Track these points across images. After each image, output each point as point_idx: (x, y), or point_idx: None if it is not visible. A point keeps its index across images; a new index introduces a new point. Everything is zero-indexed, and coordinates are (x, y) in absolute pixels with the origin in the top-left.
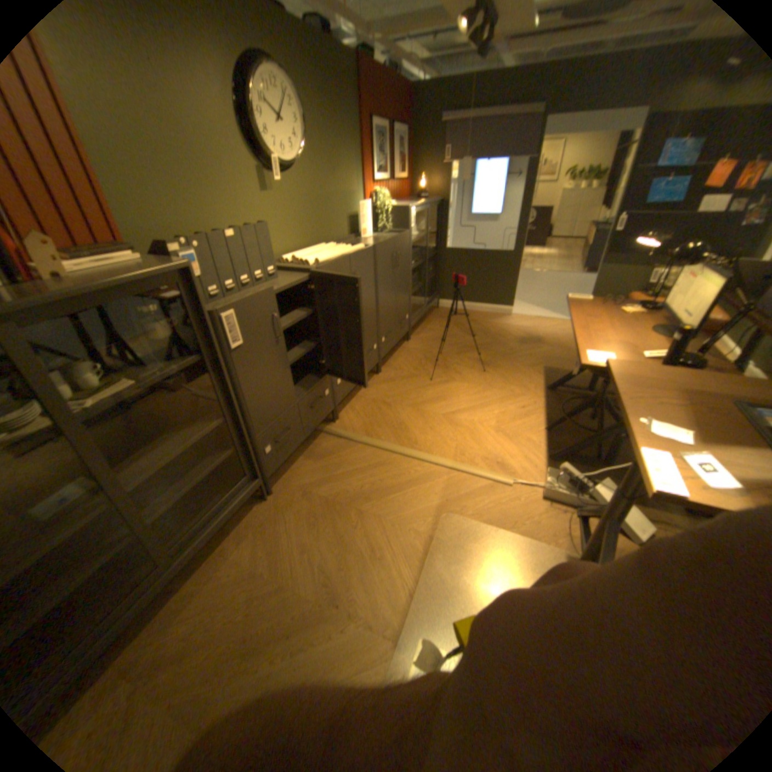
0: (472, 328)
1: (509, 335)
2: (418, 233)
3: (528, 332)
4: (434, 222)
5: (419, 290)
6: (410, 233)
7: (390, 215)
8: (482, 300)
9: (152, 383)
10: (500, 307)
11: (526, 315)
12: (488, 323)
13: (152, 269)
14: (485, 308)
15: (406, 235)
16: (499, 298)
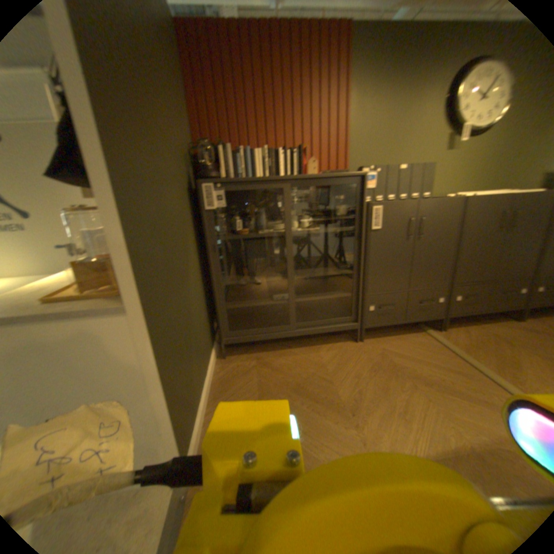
0: None
1: None
2: None
3: None
4: None
5: None
6: None
7: None
8: None
9: (323, 232)
10: None
11: None
12: None
13: (344, 173)
14: None
15: None
16: None
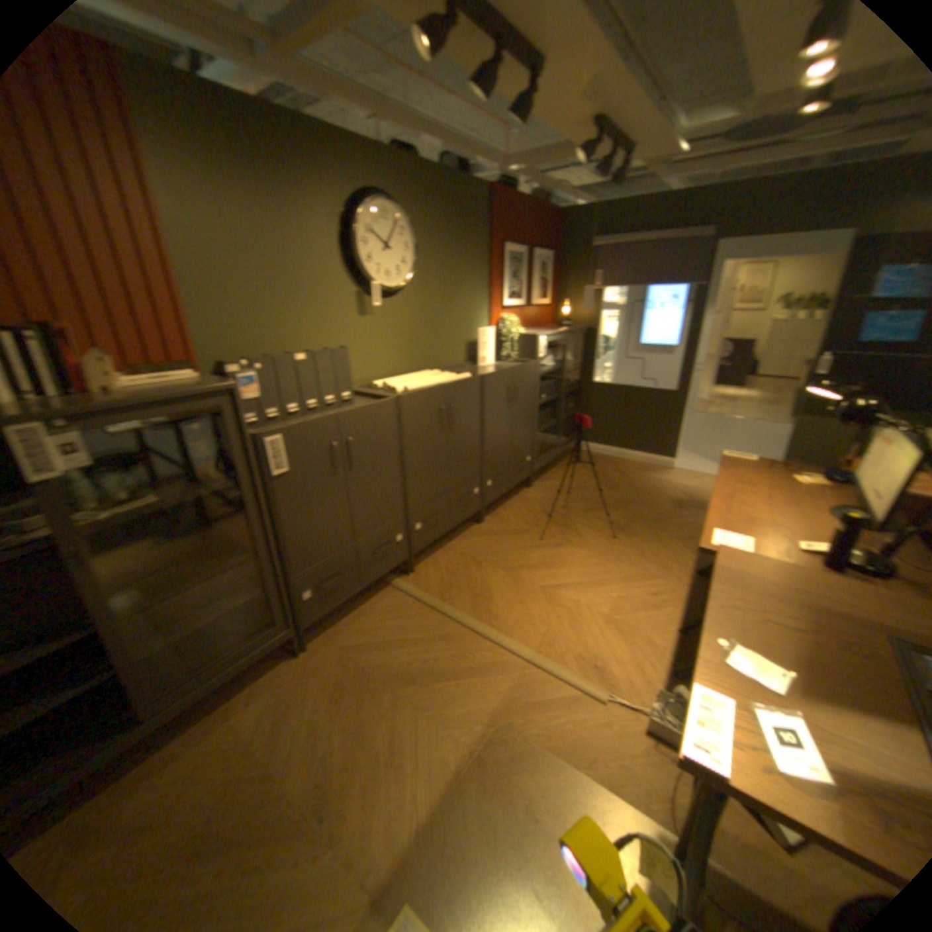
0: (612, 481)
1: (659, 495)
2: (551, 365)
3: (686, 494)
4: (575, 353)
5: (547, 429)
6: (532, 365)
7: (513, 344)
8: (632, 447)
9: (169, 504)
10: (655, 458)
11: (691, 471)
12: (635, 477)
13: (186, 390)
14: (635, 457)
15: (526, 367)
16: (654, 447)
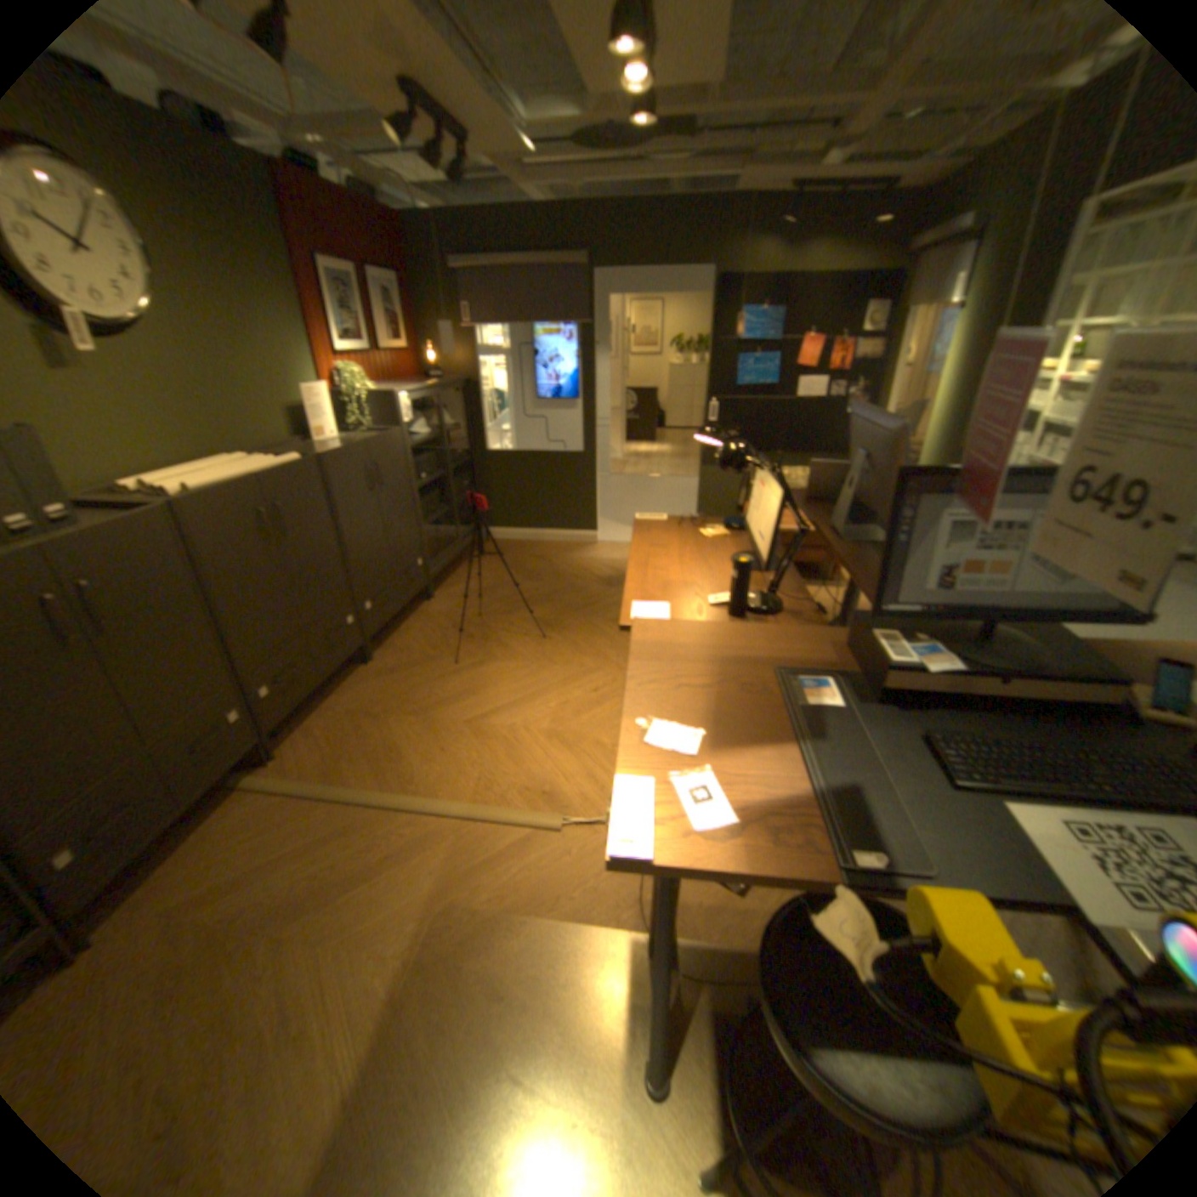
0: (532, 570)
1: (586, 576)
2: (425, 431)
3: (613, 569)
4: (457, 414)
5: (439, 518)
6: (396, 433)
7: (361, 405)
8: (549, 525)
9: None
10: (576, 534)
11: (614, 543)
12: (557, 560)
13: None
14: (554, 537)
15: (387, 436)
16: (571, 521)
